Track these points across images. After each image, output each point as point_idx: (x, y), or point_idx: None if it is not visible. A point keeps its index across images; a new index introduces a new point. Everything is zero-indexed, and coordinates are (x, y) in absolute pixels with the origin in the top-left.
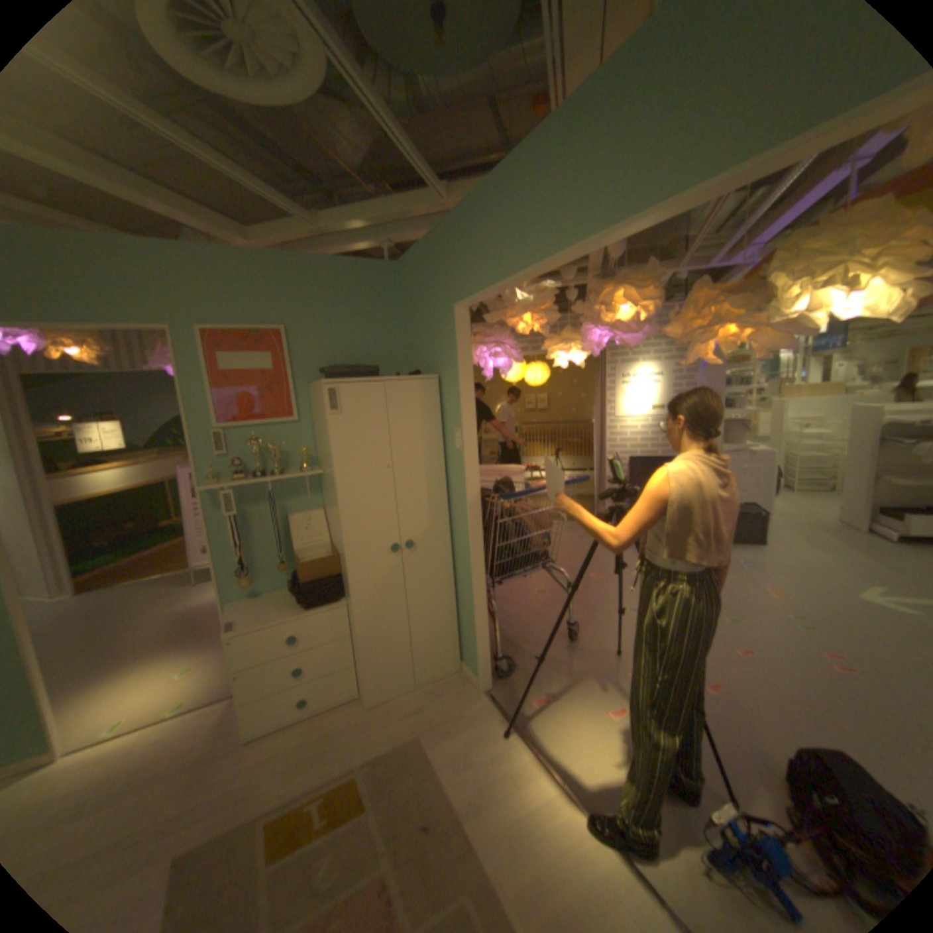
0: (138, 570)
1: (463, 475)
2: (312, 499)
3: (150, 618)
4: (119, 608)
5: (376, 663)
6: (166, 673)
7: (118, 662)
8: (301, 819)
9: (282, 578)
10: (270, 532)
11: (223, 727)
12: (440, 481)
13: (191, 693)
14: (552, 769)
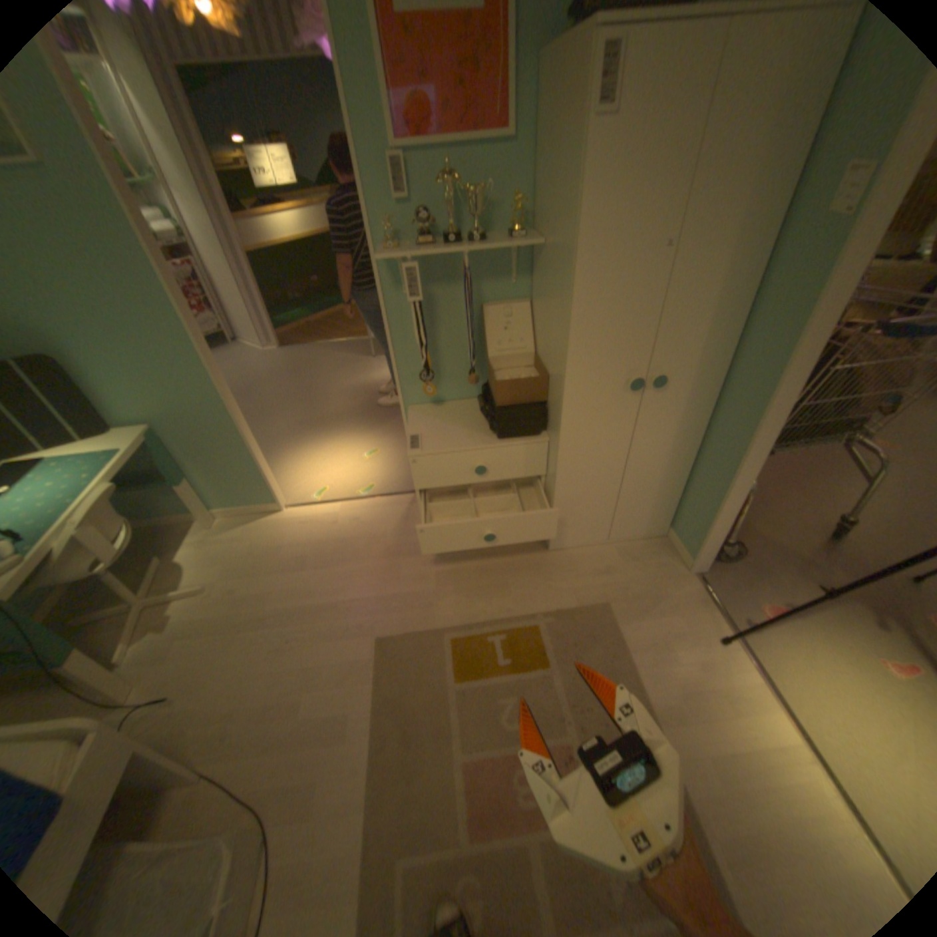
0: (325, 329)
1: (822, 274)
2: (516, 284)
3: (339, 386)
4: (313, 369)
5: (572, 512)
6: (357, 449)
7: (317, 427)
8: (485, 648)
9: (469, 387)
10: (460, 327)
11: (409, 522)
12: (751, 278)
13: (379, 477)
14: (788, 707)
